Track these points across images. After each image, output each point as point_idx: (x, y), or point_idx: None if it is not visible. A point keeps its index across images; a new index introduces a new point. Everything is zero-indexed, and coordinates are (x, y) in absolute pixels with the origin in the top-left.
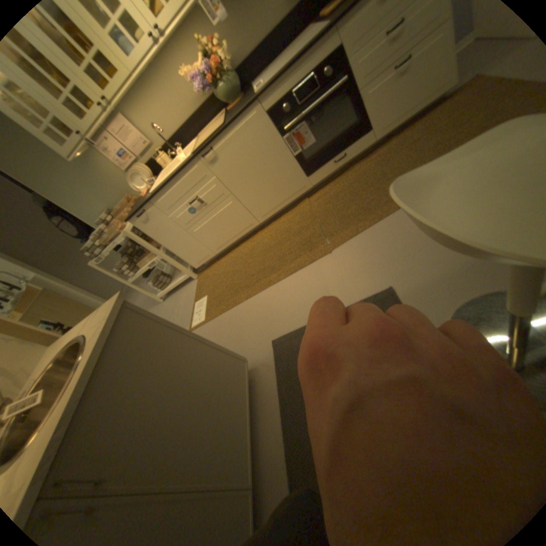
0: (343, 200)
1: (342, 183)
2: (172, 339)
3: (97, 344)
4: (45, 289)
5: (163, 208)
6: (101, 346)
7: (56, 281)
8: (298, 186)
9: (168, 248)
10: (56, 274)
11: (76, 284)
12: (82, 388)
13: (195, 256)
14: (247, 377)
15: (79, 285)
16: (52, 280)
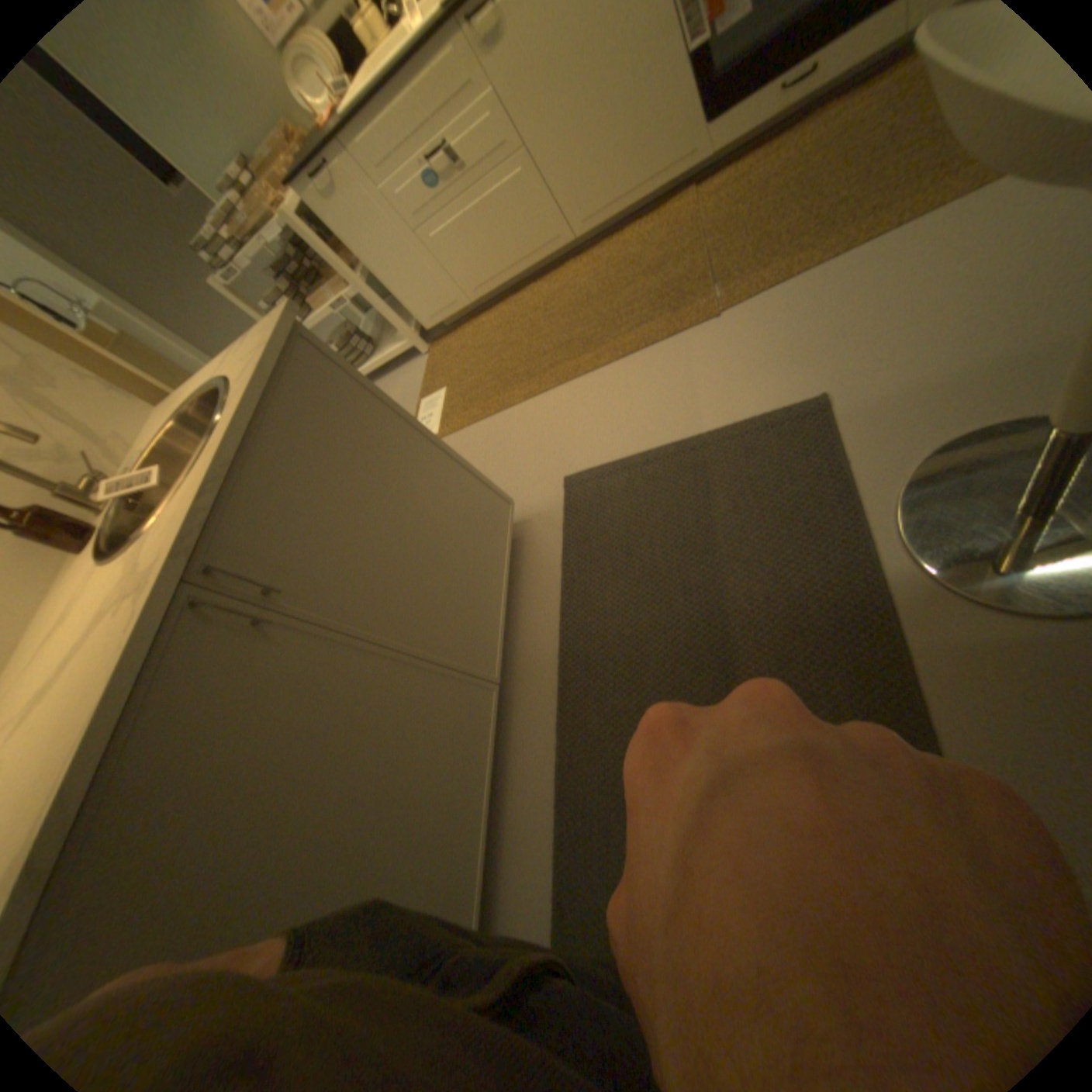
0: (777, 197)
1: (787, 153)
2: (383, 423)
3: (253, 385)
4: (125, 334)
5: (367, 162)
6: (260, 390)
7: (144, 322)
8: (682, 148)
9: (372, 270)
10: (142, 307)
11: (182, 335)
12: (233, 449)
13: (429, 299)
14: (512, 530)
15: (189, 338)
16: (136, 316)
